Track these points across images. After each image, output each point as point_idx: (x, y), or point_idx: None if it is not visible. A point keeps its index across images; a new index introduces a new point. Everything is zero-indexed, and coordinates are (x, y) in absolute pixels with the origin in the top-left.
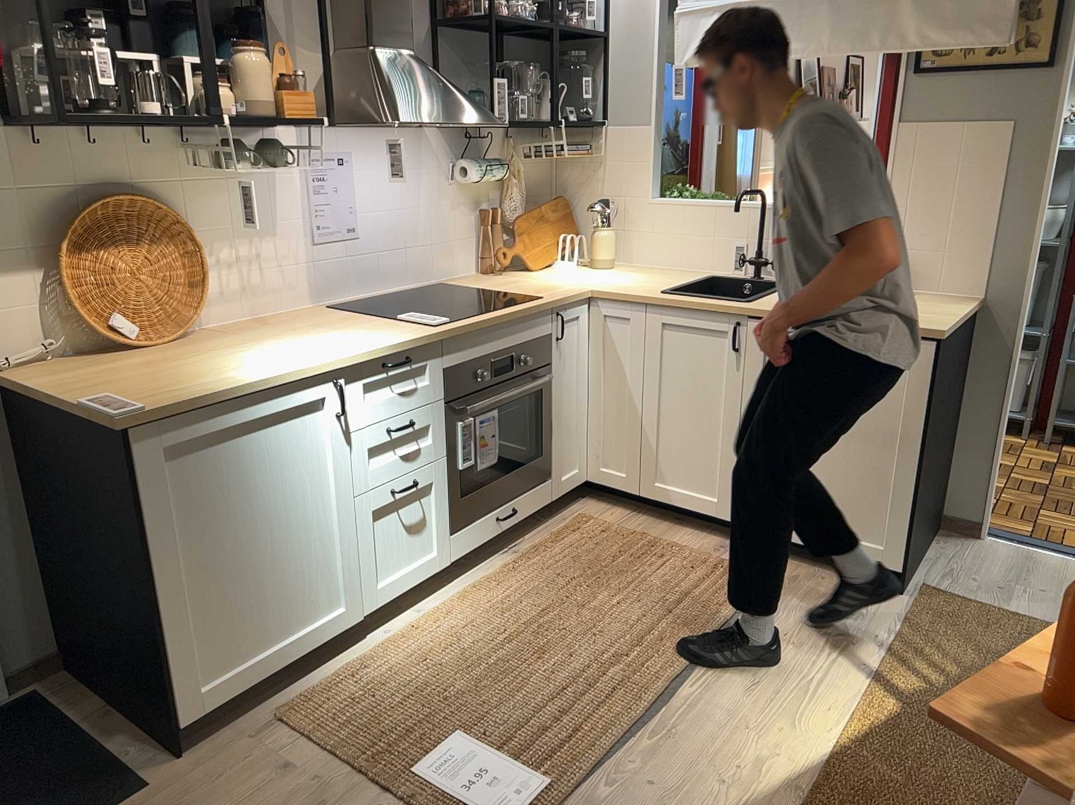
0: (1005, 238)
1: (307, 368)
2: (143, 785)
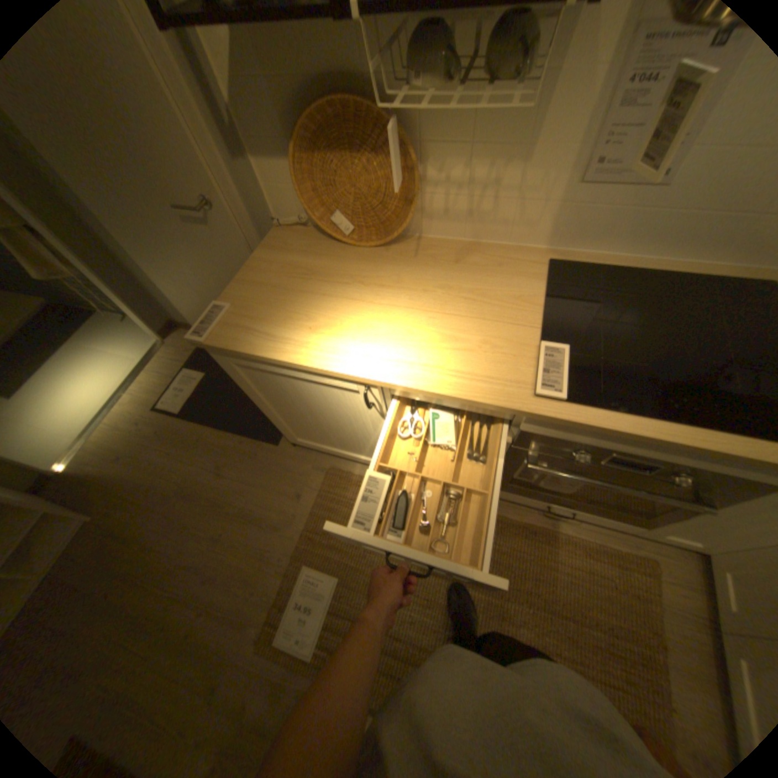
0: None
1: (333, 370)
2: (276, 443)
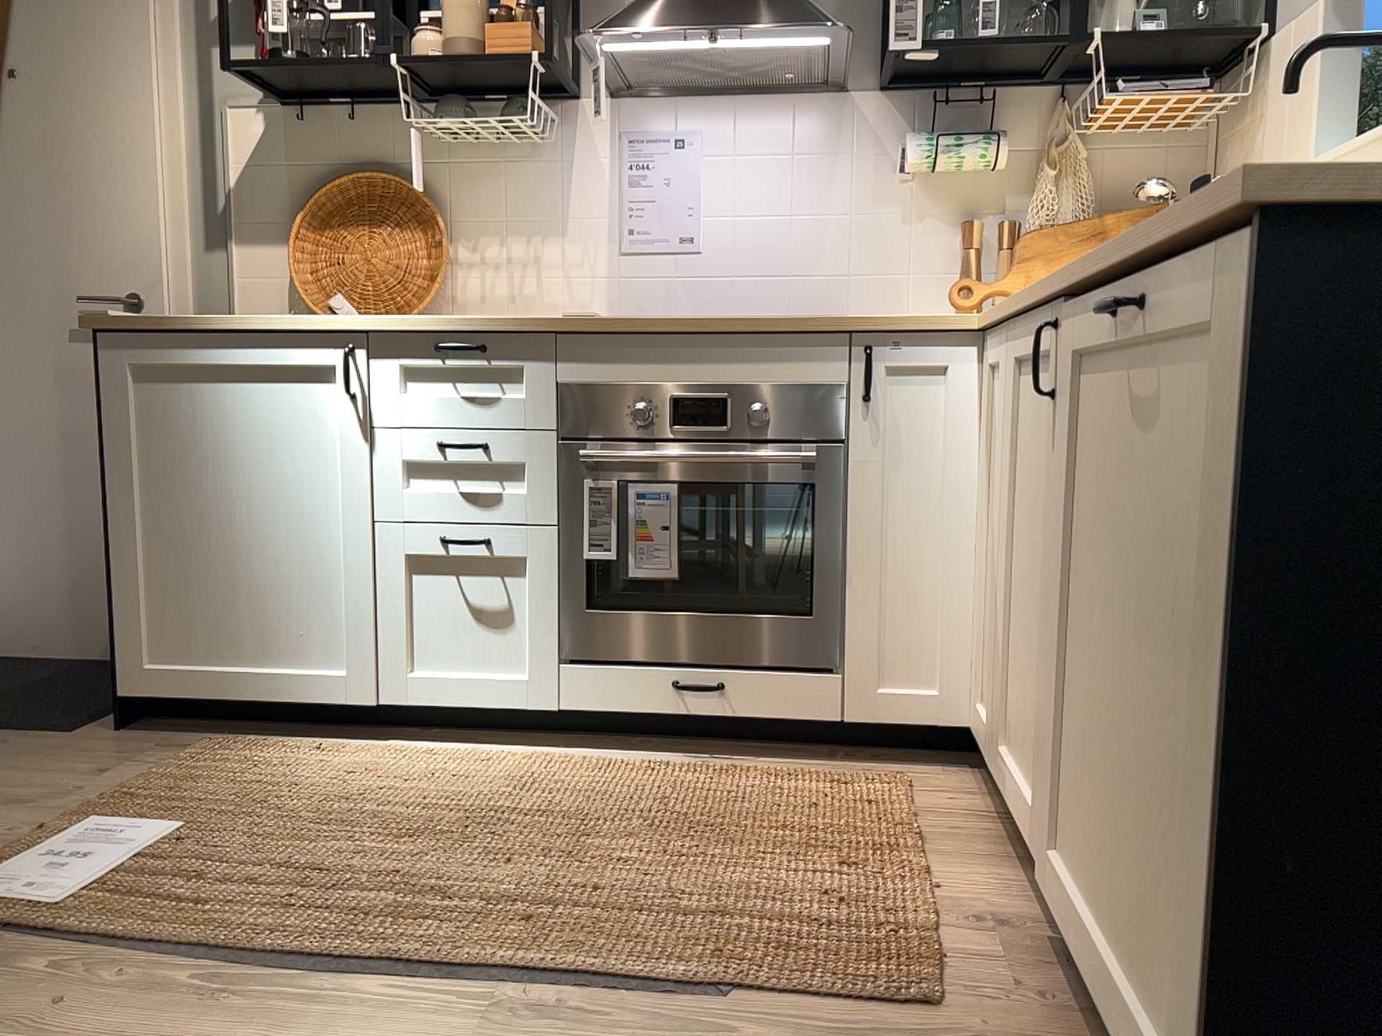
0: None
1: (306, 319)
2: (70, 732)
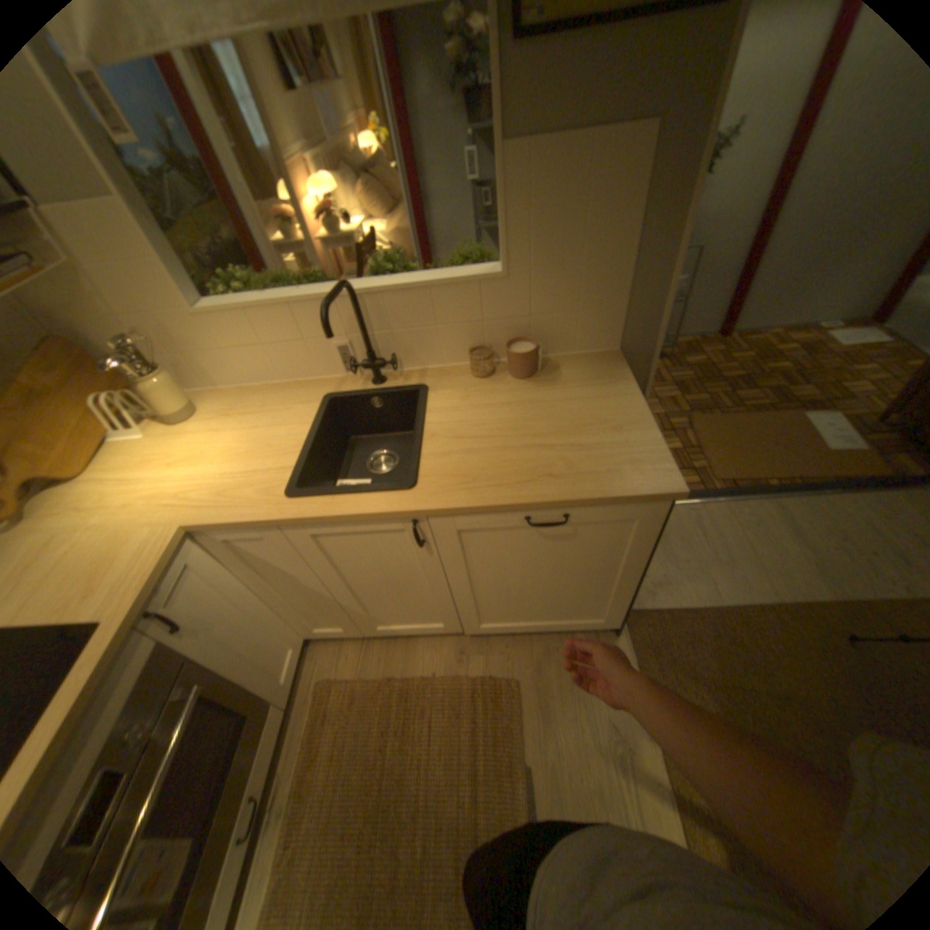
0: (639, 286)
1: None
2: None
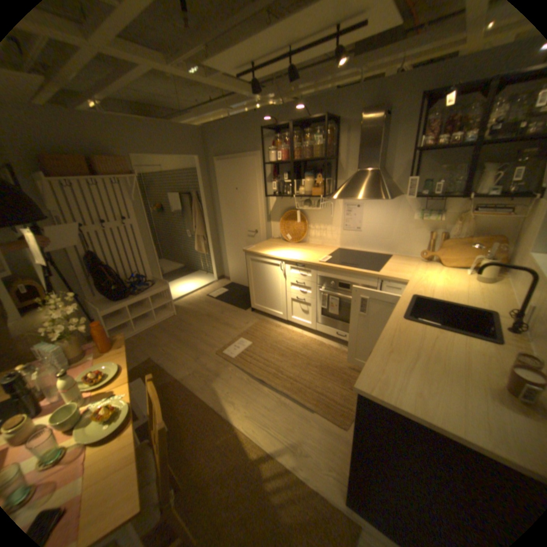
0: None
1: (274, 255)
2: (245, 309)
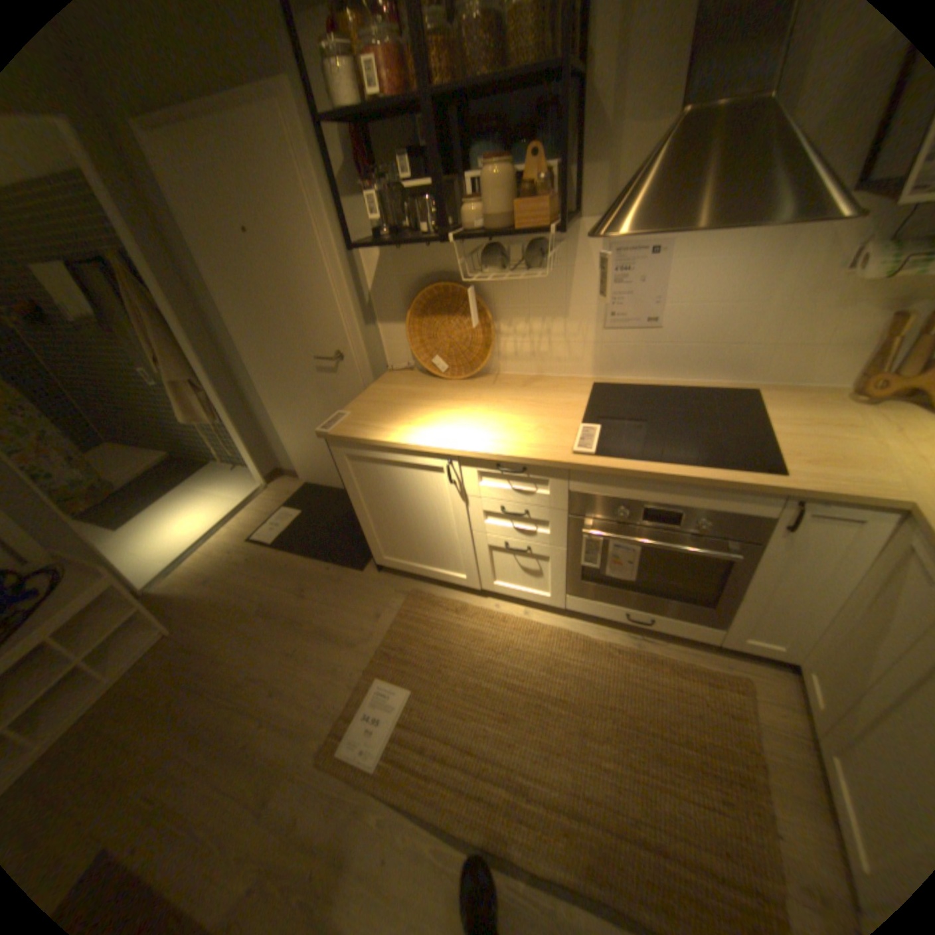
0: None
1: (424, 444)
2: (361, 568)
